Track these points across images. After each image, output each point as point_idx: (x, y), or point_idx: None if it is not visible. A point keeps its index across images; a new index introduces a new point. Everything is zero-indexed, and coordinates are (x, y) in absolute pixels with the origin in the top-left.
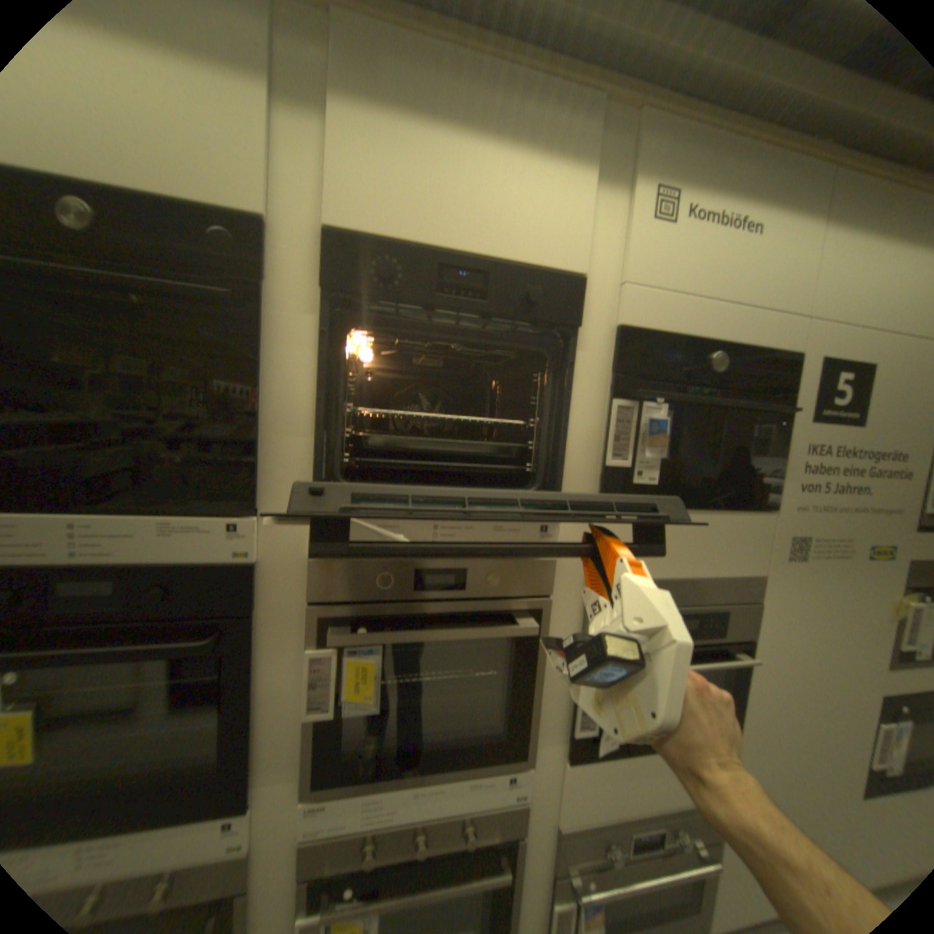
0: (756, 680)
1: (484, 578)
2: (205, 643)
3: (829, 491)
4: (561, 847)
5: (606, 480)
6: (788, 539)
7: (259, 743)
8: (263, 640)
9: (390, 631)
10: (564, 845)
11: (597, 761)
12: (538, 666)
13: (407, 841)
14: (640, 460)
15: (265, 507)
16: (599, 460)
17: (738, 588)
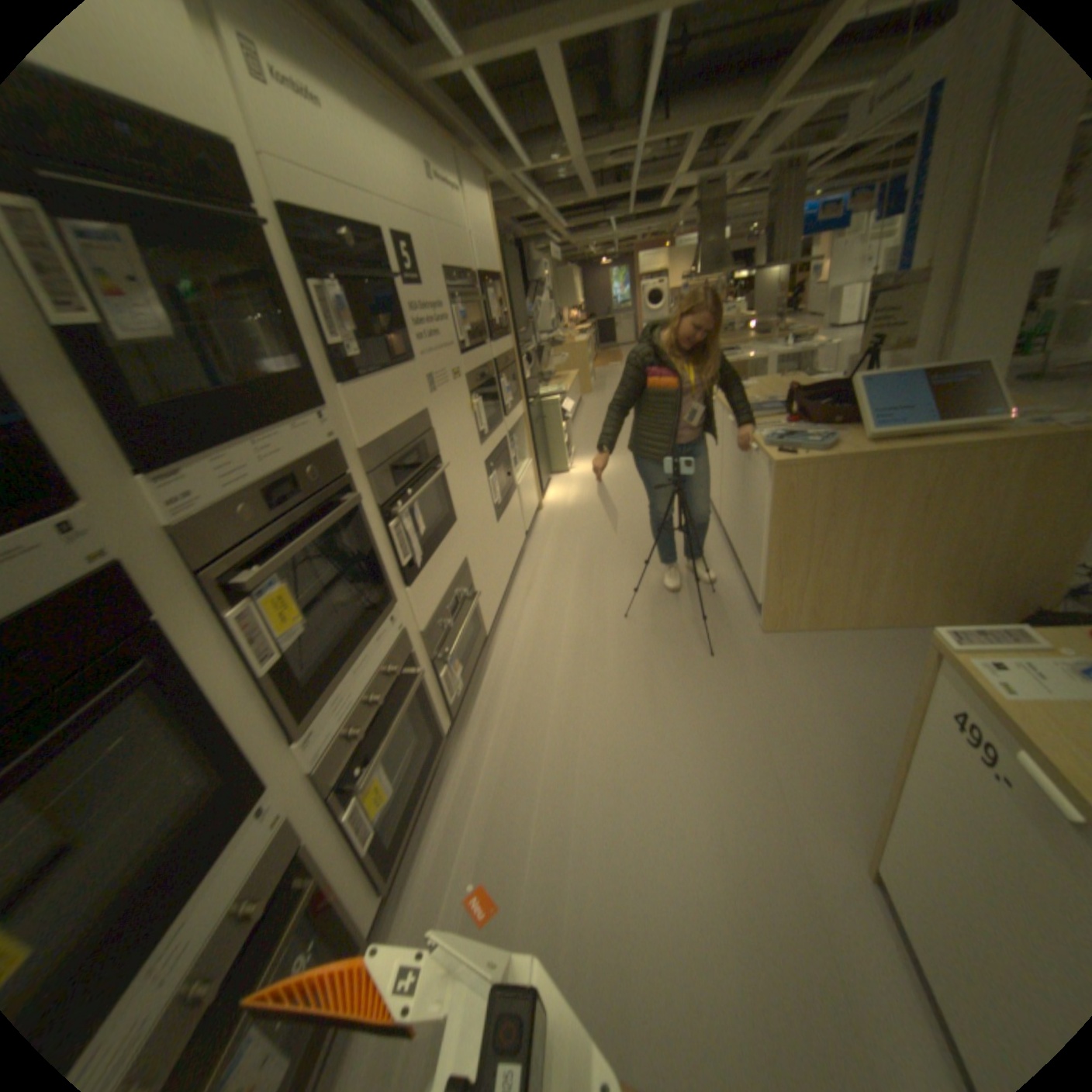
0: (447, 481)
1: (307, 476)
2: (142, 661)
3: (426, 339)
4: (425, 641)
5: (334, 360)
6: (424, 379)
7: (231, 732)
8: (173, 638)
9: (268, 562)
10: (426, 639)
11: (415, 576)
12: (365, 531)
13: (364, 708)
14: (336, 340)
15: (78, 488)
16: (320, 344)
17: (420, 423)
